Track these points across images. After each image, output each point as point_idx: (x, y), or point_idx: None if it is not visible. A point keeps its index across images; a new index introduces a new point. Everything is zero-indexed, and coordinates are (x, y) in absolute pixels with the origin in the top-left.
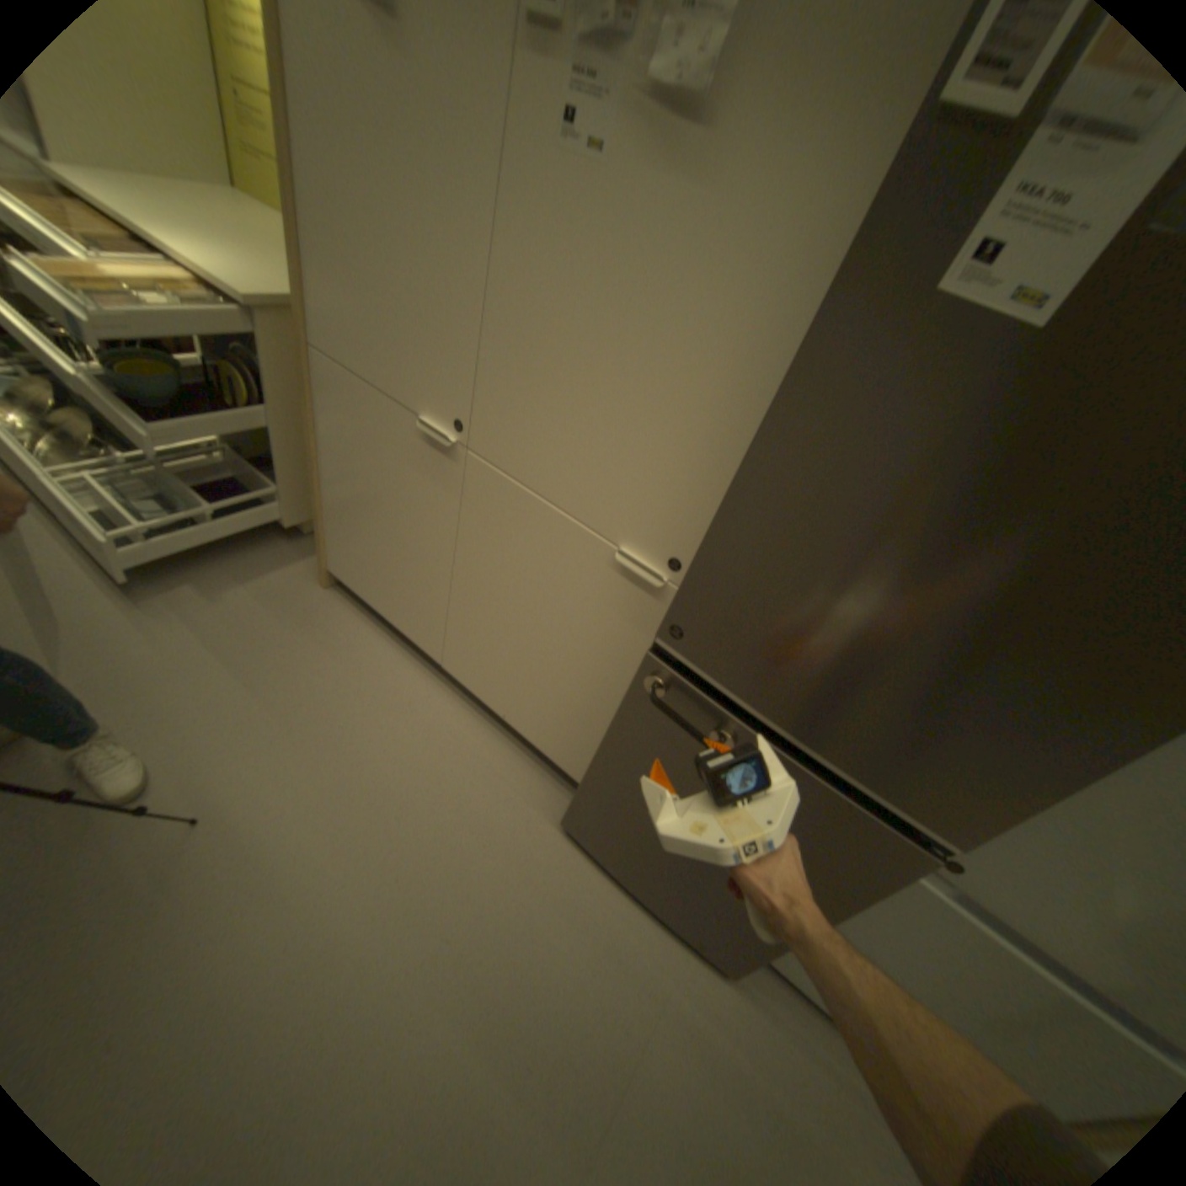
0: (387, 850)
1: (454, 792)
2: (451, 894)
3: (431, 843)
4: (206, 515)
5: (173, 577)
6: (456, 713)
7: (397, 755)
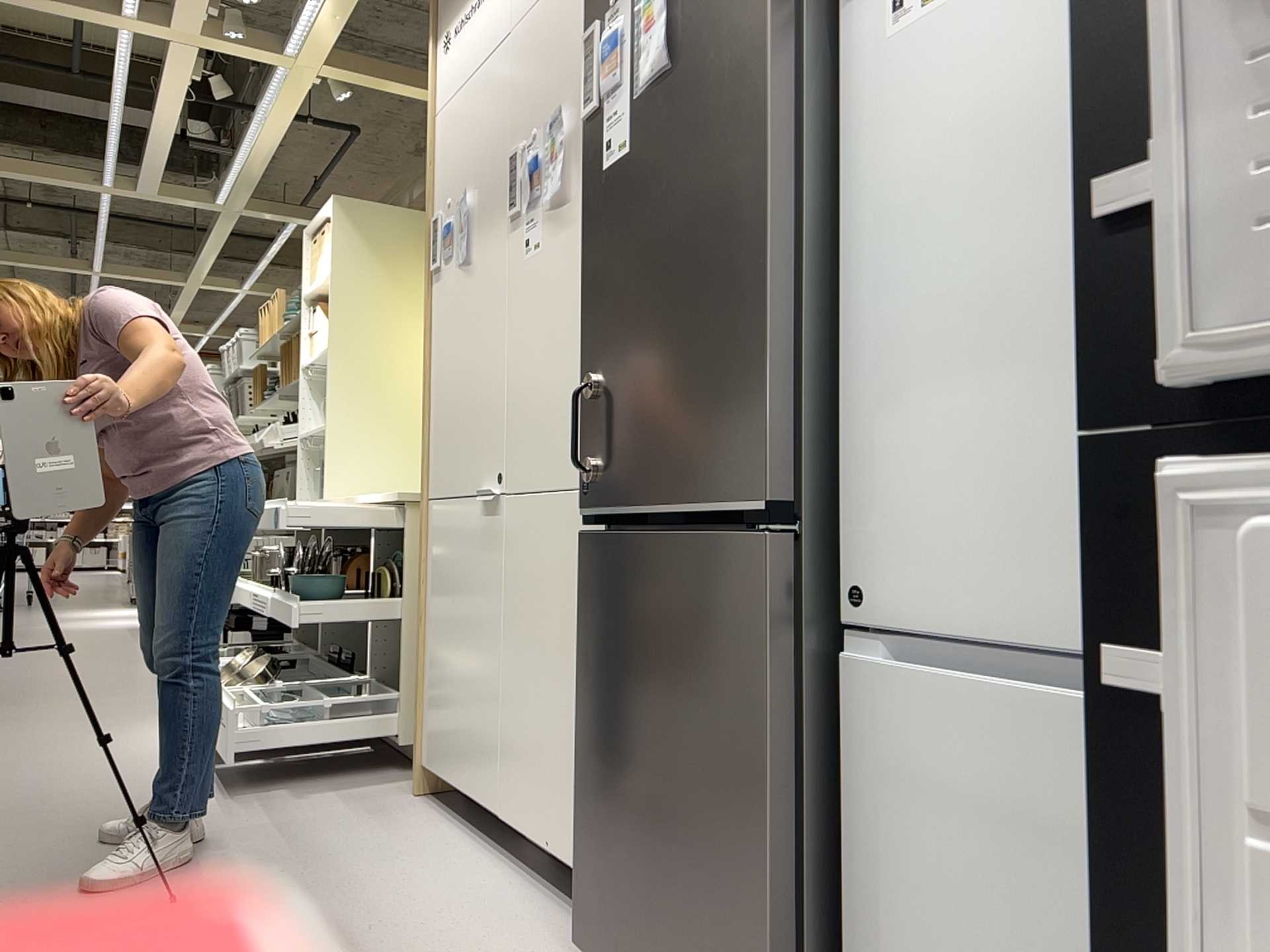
0: (338, 950)
1: (451, 926)
2: None
3: None
4: (324, 716)
5: (274, 786)
6: (500, 878)
7: (404, 896)
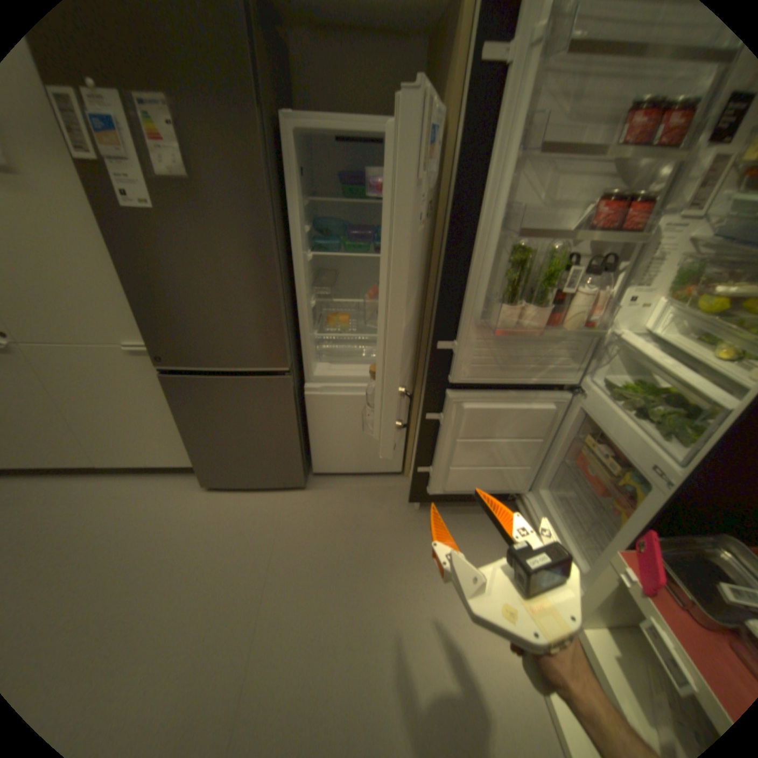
0: (108, 554)
1: (136, 512)
2: (156, 545)
3: (134, 536)
4: None
5: None
6: (120, 484)
7: (92, 519)
